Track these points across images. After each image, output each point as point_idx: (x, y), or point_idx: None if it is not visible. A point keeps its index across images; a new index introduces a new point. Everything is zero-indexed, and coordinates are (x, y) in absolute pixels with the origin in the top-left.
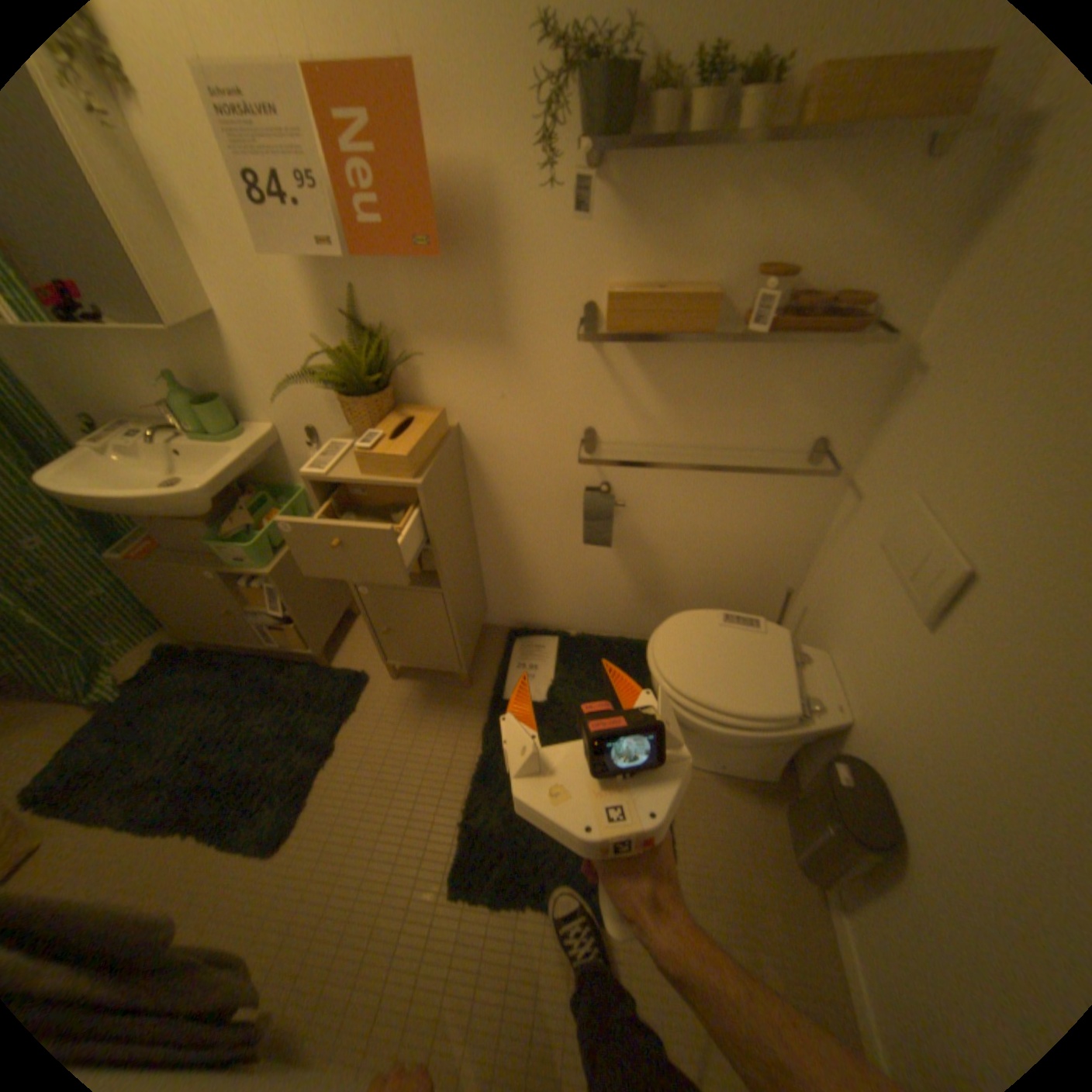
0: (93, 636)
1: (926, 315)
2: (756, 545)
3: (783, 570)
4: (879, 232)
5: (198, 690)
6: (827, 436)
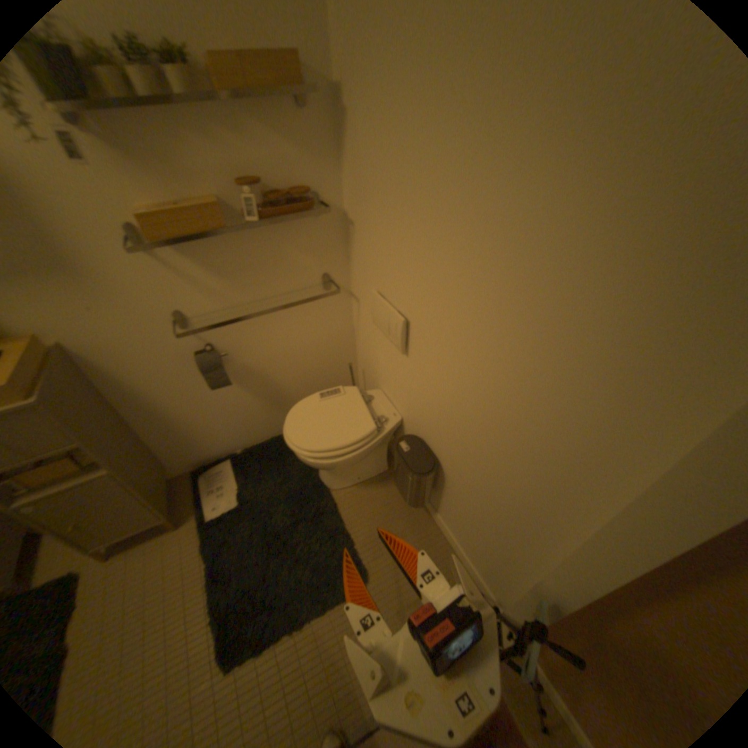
0: None
1: (339, 195)
2: (320, 348)
3: (341, 355)
4: (293, 152)
5: None
6: (325, 273)
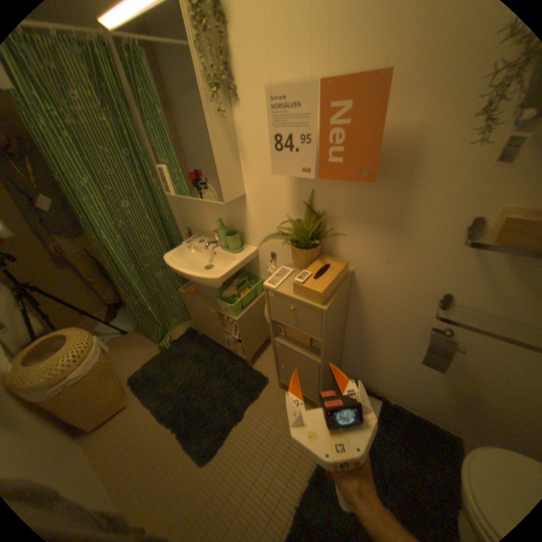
0: (169, 315)
1: None
2: None
3: None
4: None
5: (197, 356)
6: None
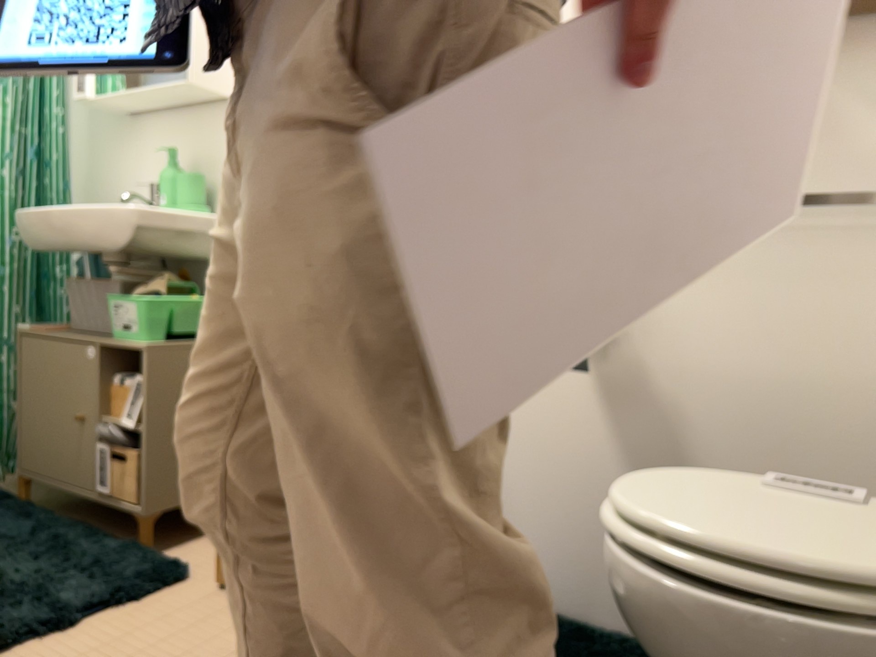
0: None
1: None
2: (865, 411)
3: None
4: None
5: None
6: None
